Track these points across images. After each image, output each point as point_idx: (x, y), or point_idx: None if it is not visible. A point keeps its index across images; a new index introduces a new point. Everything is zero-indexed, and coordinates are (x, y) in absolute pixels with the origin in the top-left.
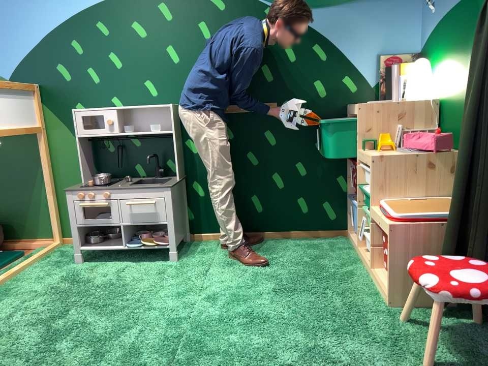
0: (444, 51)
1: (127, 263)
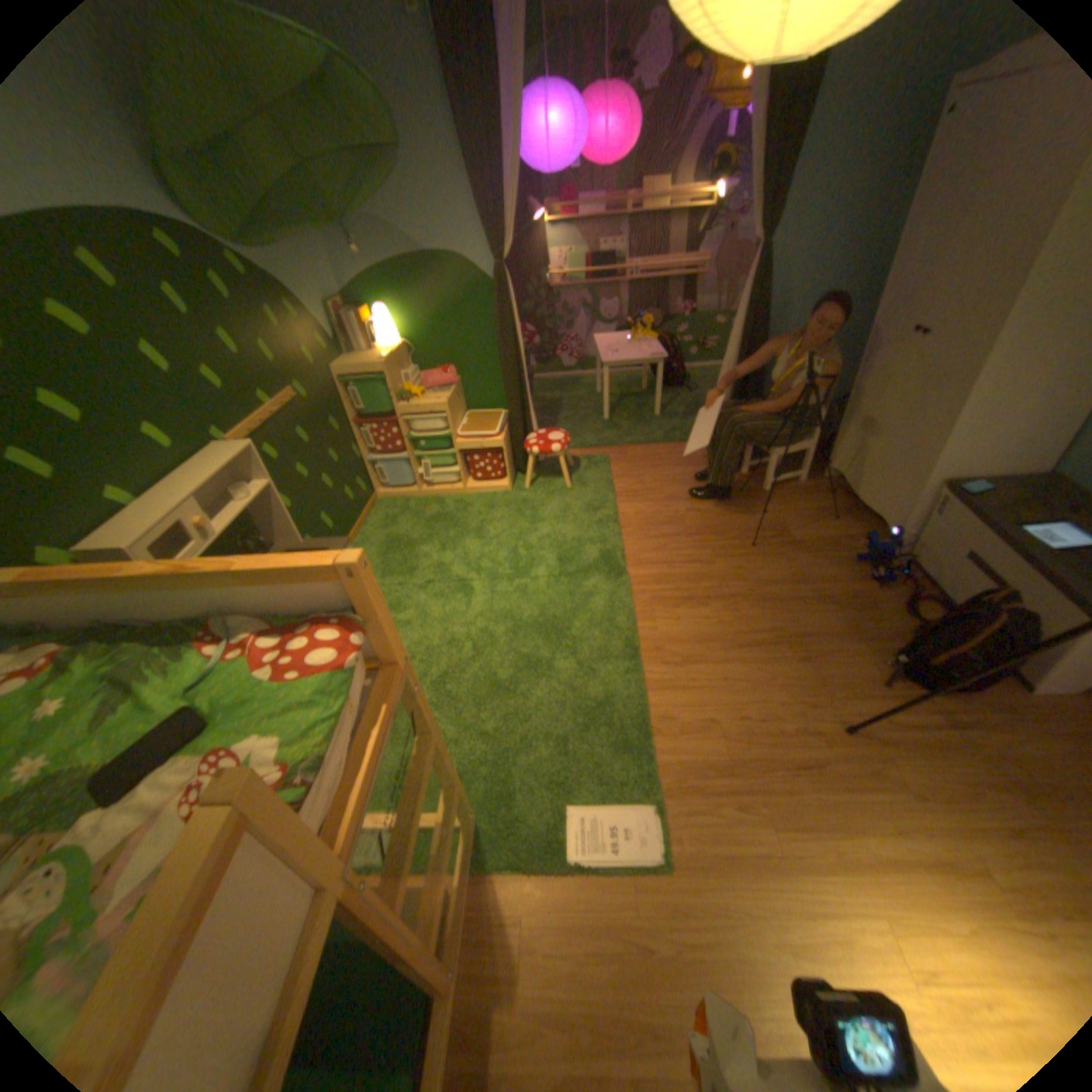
0: (393, 297)
1: None
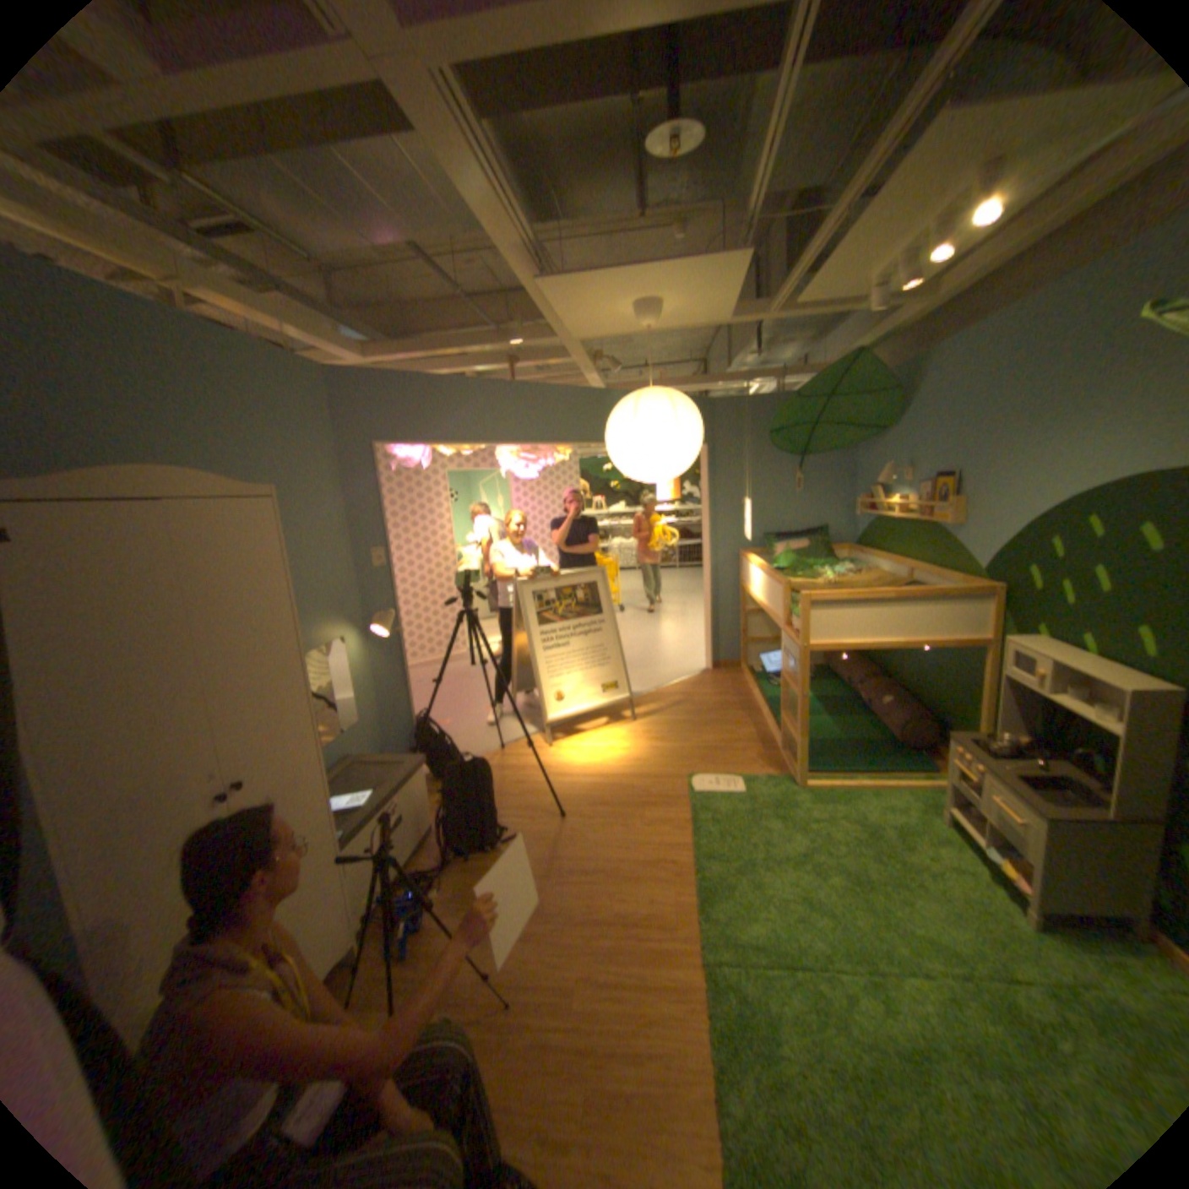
0: None
1: (985, 874)
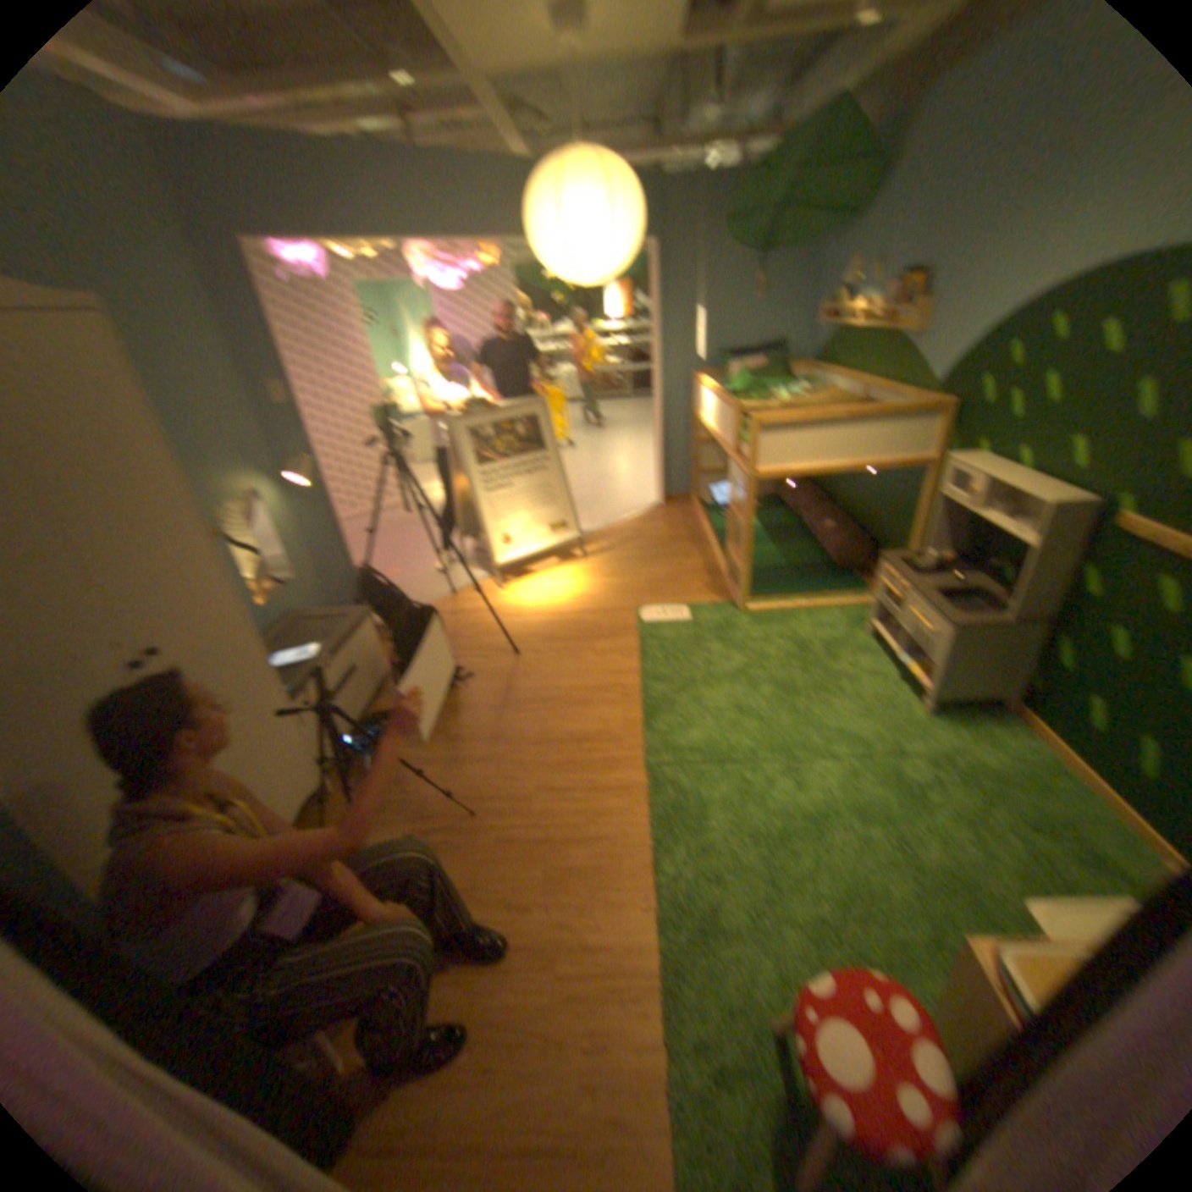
0: None
1: (893, 673)
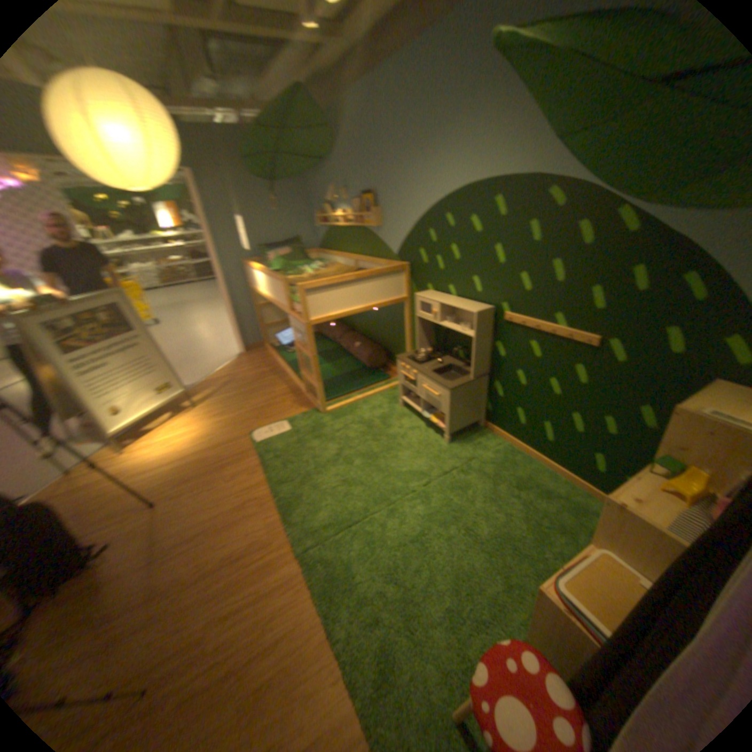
0: None
1: (423, 424)
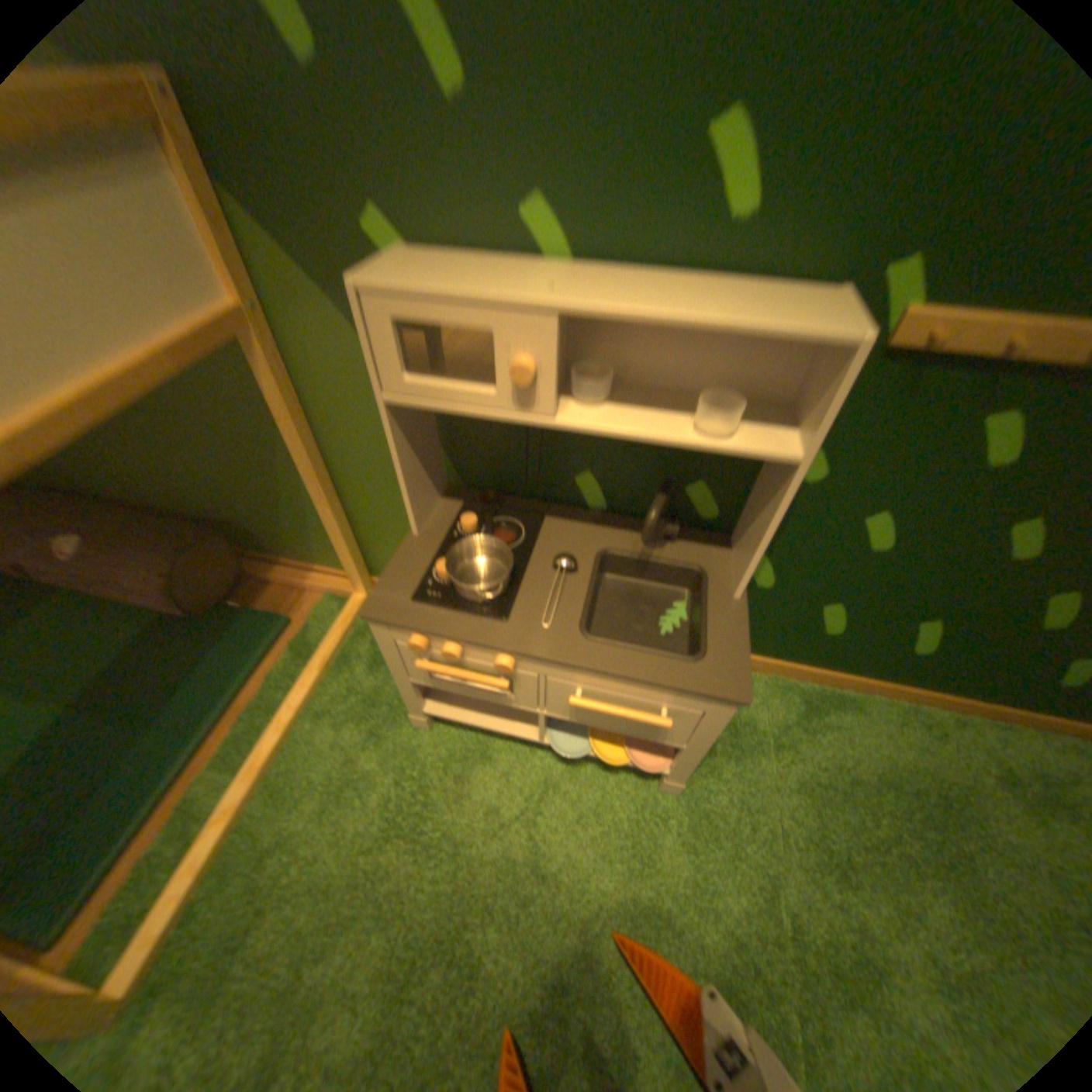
0: None
1: (545, 756)
